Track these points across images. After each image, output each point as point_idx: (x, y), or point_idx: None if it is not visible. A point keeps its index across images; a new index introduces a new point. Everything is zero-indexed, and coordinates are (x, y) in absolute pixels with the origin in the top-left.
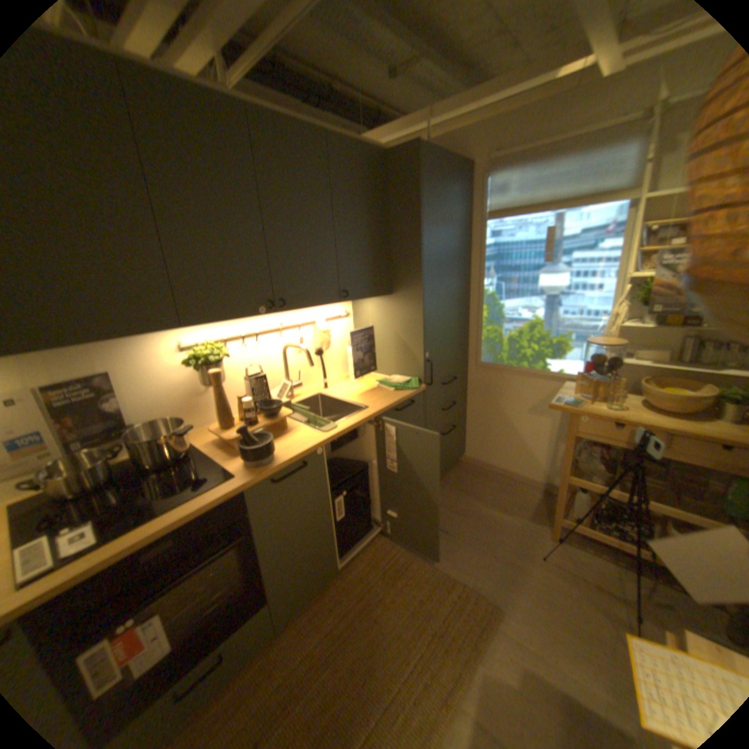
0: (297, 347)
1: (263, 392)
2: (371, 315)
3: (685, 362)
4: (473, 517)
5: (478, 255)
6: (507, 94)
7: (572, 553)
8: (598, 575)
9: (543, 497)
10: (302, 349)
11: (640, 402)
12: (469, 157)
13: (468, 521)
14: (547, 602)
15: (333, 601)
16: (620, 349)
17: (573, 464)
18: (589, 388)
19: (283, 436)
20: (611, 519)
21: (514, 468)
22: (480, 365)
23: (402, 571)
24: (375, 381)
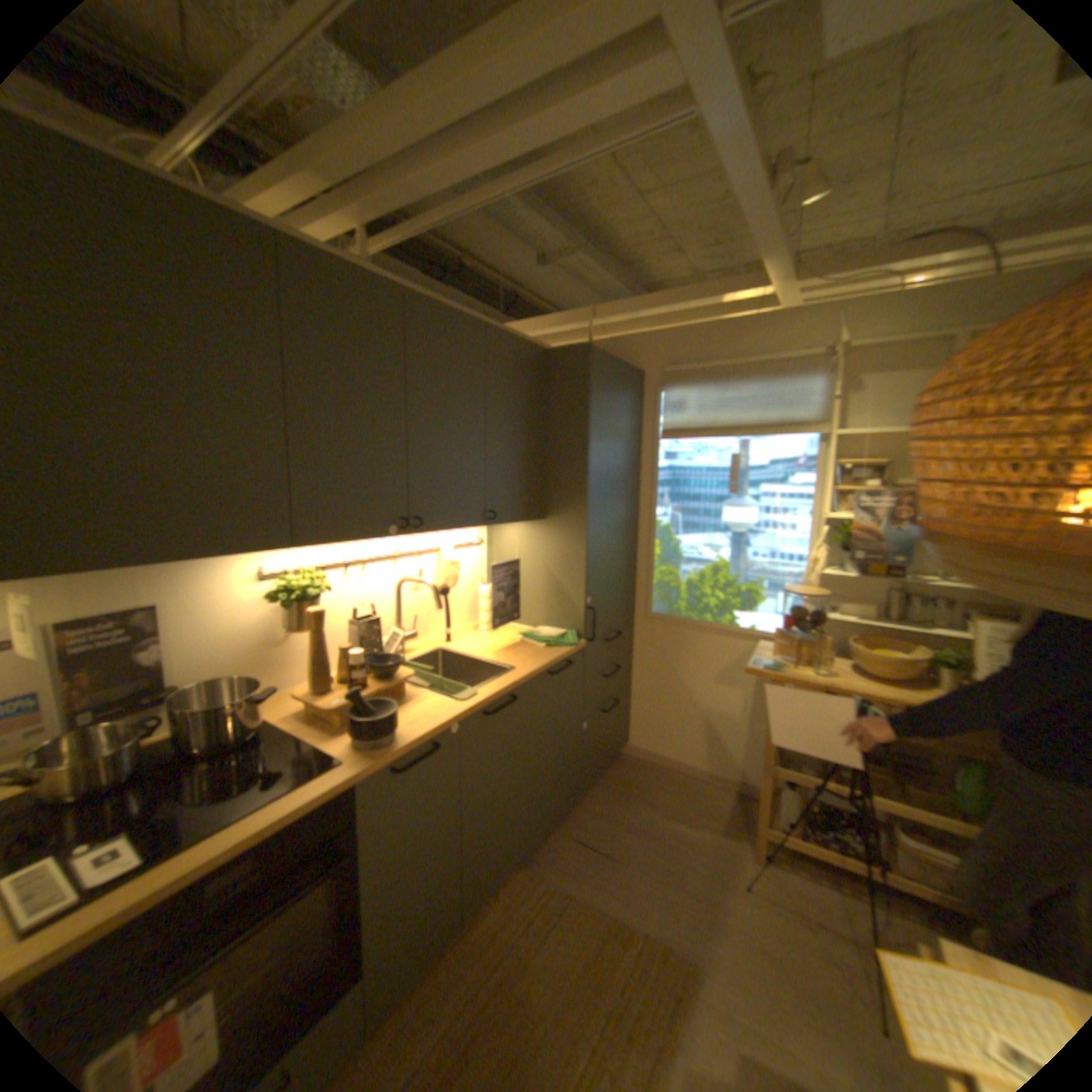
0: (421, 582)
1: (373, 642)
2: (514, 545)
3: (893, 620)
4: (648, 835)
5: (649, 479)
6: (683, 308)
7: (783, 880)
8: (818, 909)
9: (737, 802)
10: (429, 584)
11: (849, 668)
12: (640, 367)
13: (642, 841)
14: (759, 952)
15: (452, 976)
16: (821, 602)
17: (776, 751)
18: (790, 649)
19: (402, 708)
20: (827, 828)
21: (697, 762)
22: (651, 618)
23: (554, 920)
24: (518, 634)
